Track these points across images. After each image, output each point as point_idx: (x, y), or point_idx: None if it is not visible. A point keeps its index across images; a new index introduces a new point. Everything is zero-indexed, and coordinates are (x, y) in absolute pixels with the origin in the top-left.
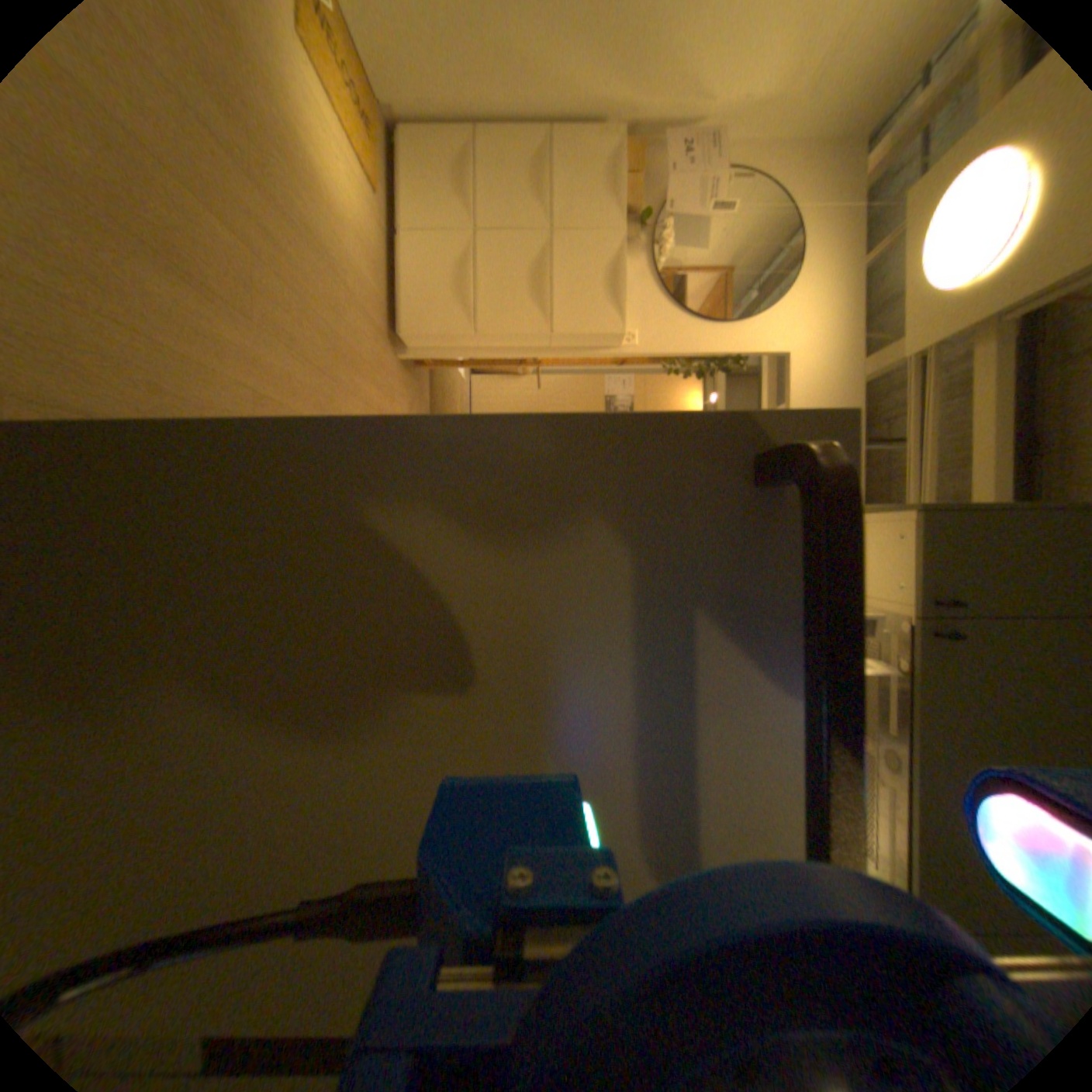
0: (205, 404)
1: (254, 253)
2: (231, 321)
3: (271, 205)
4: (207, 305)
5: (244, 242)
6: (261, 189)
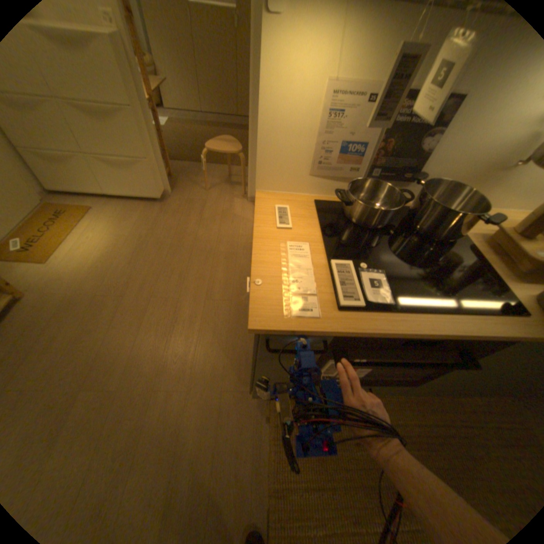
0: (215, 322)
1: (153, 294)
2: (183, 307)
3: (130, 283)
4: (180, 318)
5: (151, 299)
6: (126, 288)
